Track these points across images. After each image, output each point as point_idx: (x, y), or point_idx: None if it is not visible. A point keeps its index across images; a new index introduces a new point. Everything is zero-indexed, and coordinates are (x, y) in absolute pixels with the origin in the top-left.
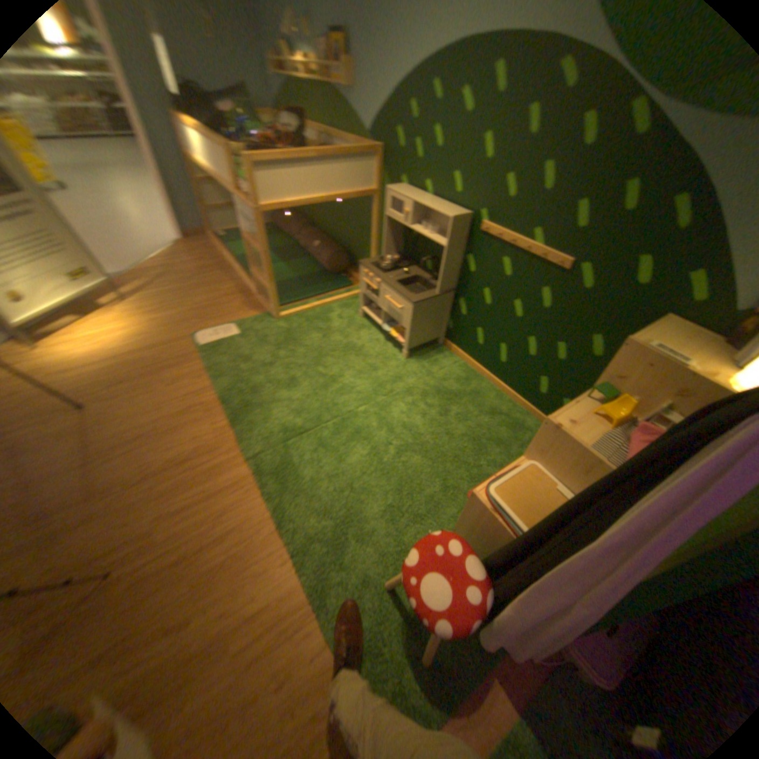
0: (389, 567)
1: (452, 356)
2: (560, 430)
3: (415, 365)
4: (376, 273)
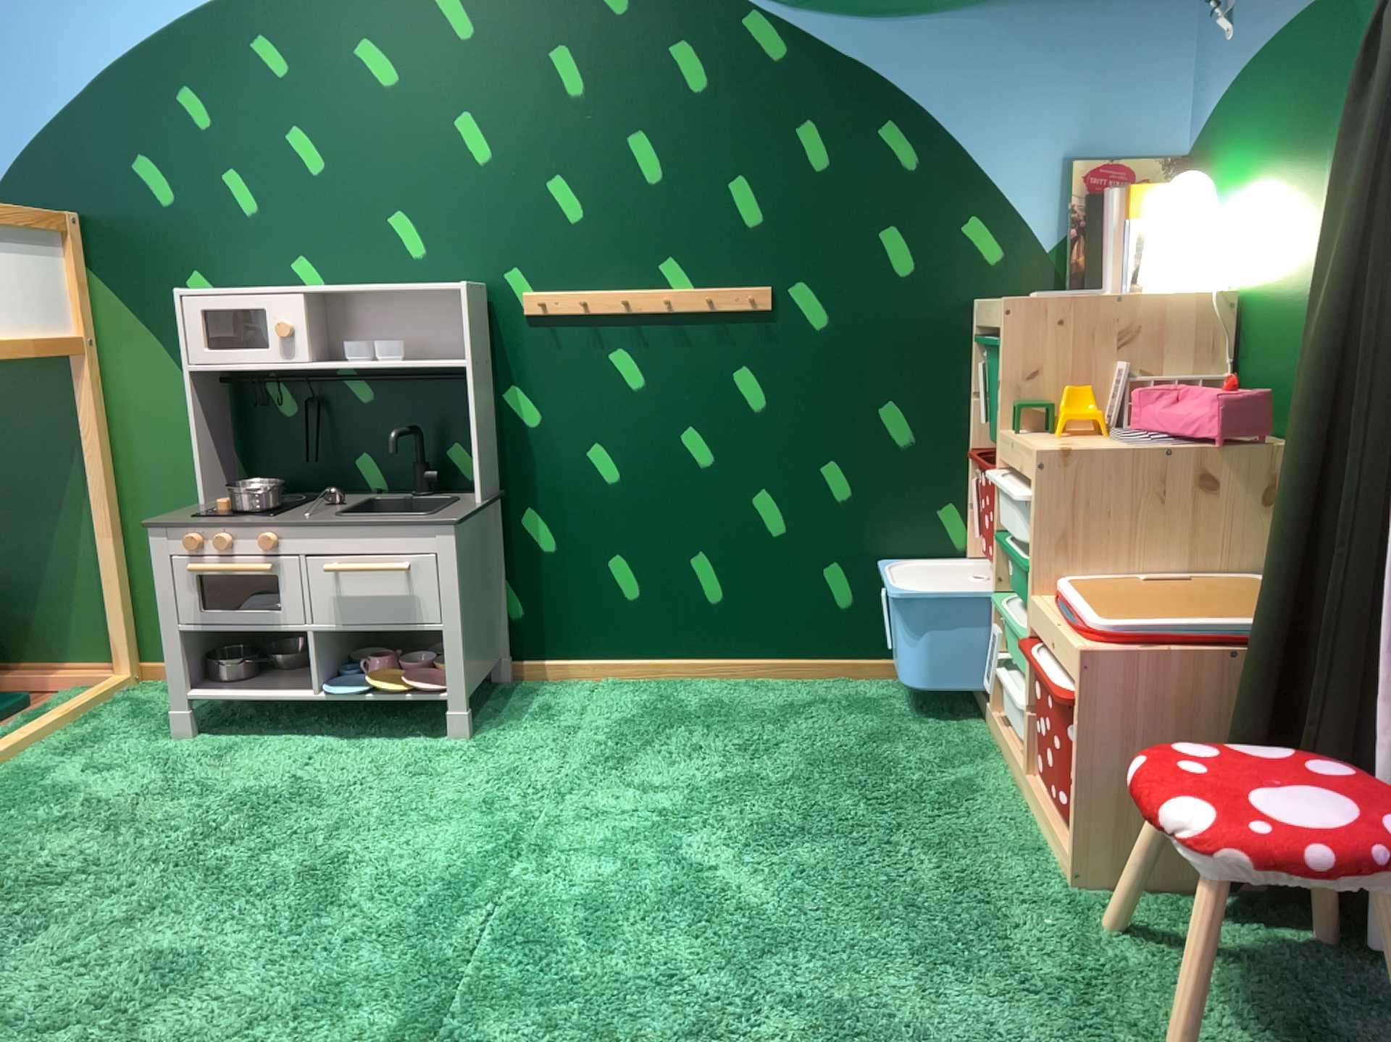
0: (1121, 1041)
1: (562, 684)
2: (1074, 452)
3: (505, 736)
4: (239, 521)
